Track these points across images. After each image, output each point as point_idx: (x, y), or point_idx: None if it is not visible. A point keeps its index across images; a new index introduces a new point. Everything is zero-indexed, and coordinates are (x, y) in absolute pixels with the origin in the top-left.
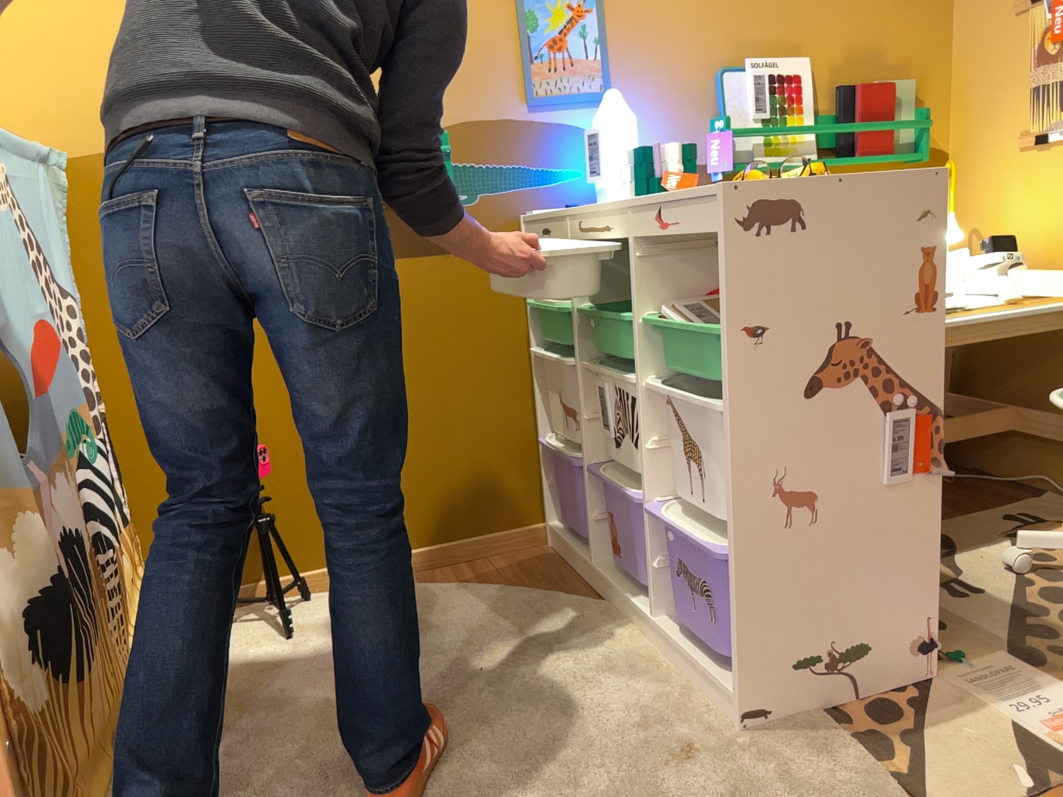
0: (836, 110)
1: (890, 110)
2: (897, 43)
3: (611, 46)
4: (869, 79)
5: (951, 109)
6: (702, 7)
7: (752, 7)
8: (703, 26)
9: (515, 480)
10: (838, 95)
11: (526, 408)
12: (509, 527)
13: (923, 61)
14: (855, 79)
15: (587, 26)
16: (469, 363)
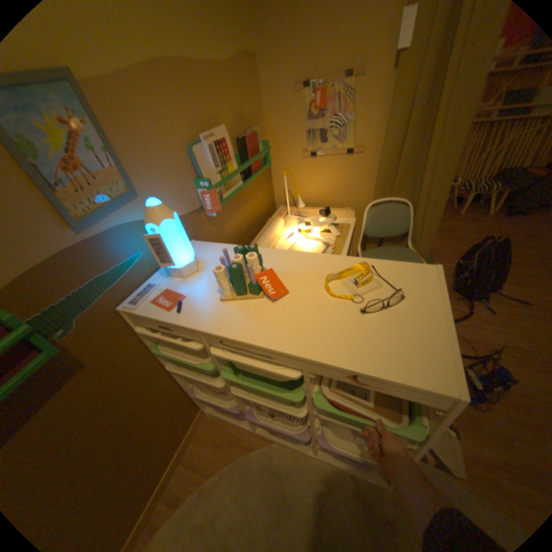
0: (238, 150)
1: (258, 145)
2: (248, 105)
3: (117, 148)
4: (244, 128)
5: (267, 135)
6: (164, 98)
7: (190, 93)
8: (169, 114)
9: (181, 414)
10: (240, 143)
11: (172, 386)
12: (187, 429)
13: (256, 112)
14: (239, 130)
15: (89, 135)
16: (131, 406)
